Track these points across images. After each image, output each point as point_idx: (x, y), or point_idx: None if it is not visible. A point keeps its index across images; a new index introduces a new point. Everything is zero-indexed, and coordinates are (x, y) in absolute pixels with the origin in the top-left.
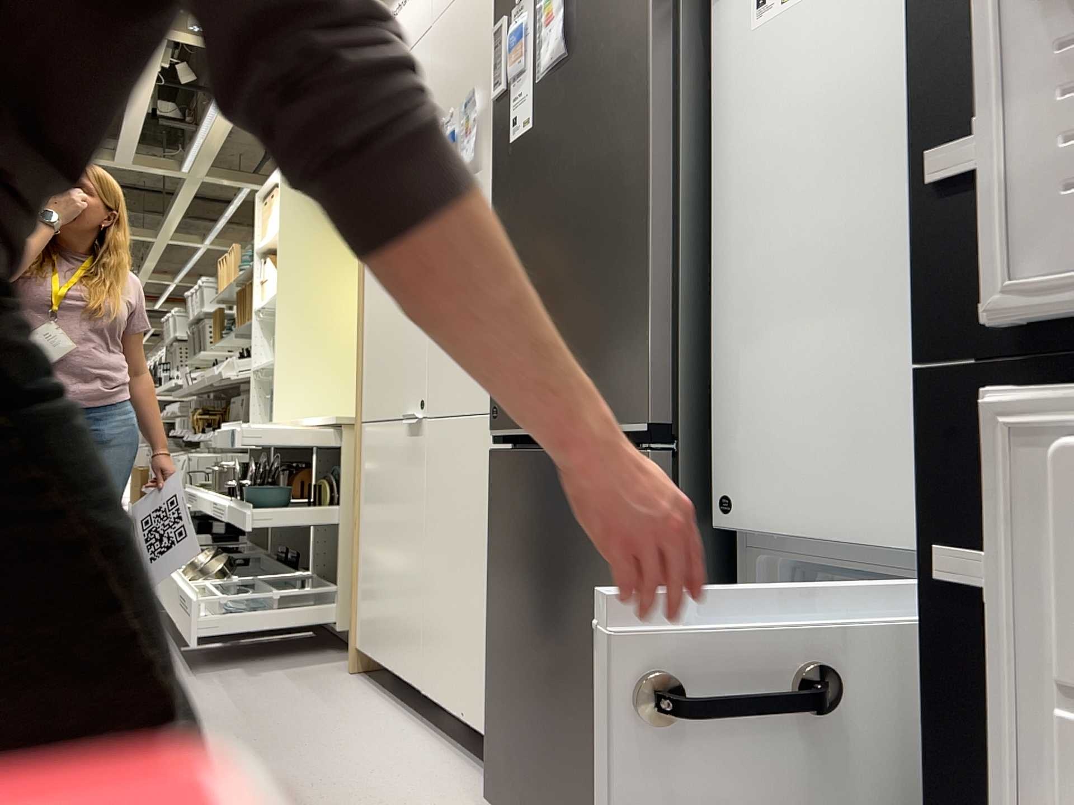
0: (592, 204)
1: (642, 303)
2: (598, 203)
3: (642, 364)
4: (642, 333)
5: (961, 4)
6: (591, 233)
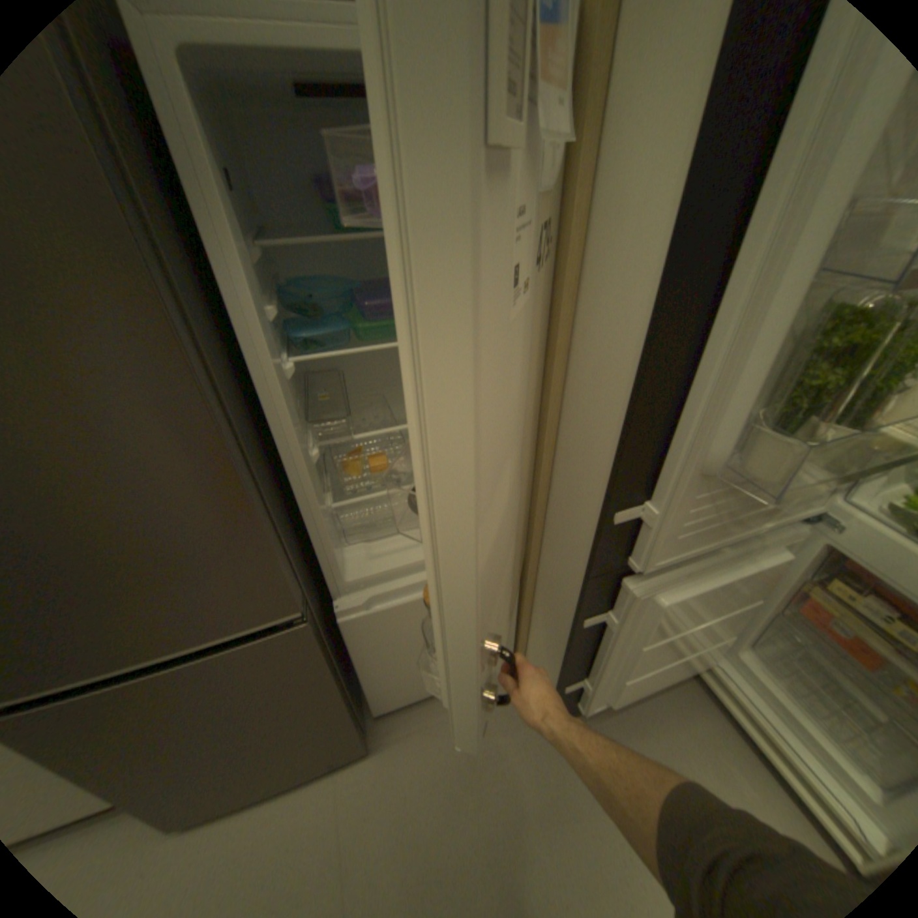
0: (99, 479)
1: (253, 549)
2: (113, 478)
3: (270, 584)
4: (262, 567)
5: (638, 453)
6: (117, 509)
